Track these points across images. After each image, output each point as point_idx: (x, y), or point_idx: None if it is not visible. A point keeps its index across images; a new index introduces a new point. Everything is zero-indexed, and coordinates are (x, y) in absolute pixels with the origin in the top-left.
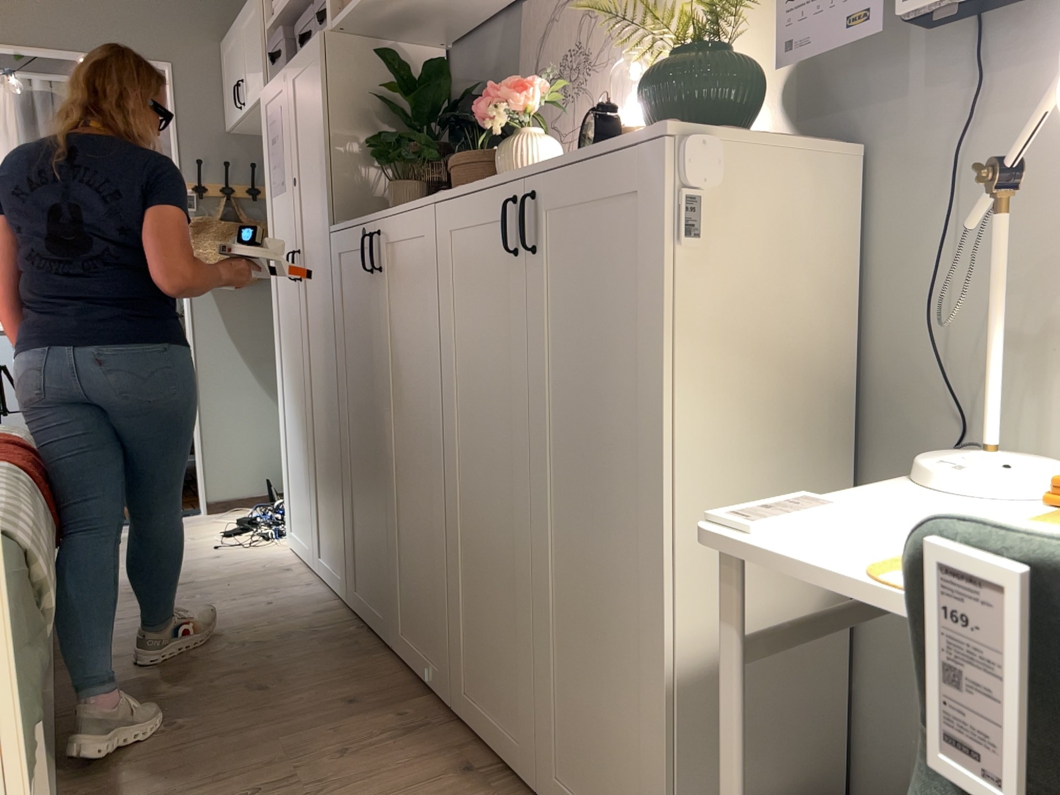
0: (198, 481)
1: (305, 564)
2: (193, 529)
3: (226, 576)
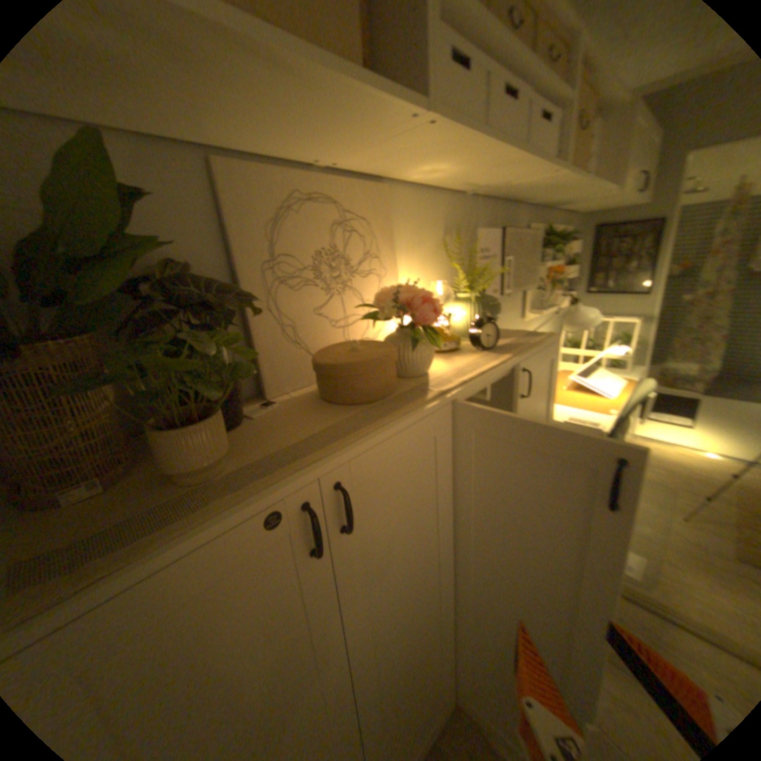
0: None
1: None
2: None
3: None
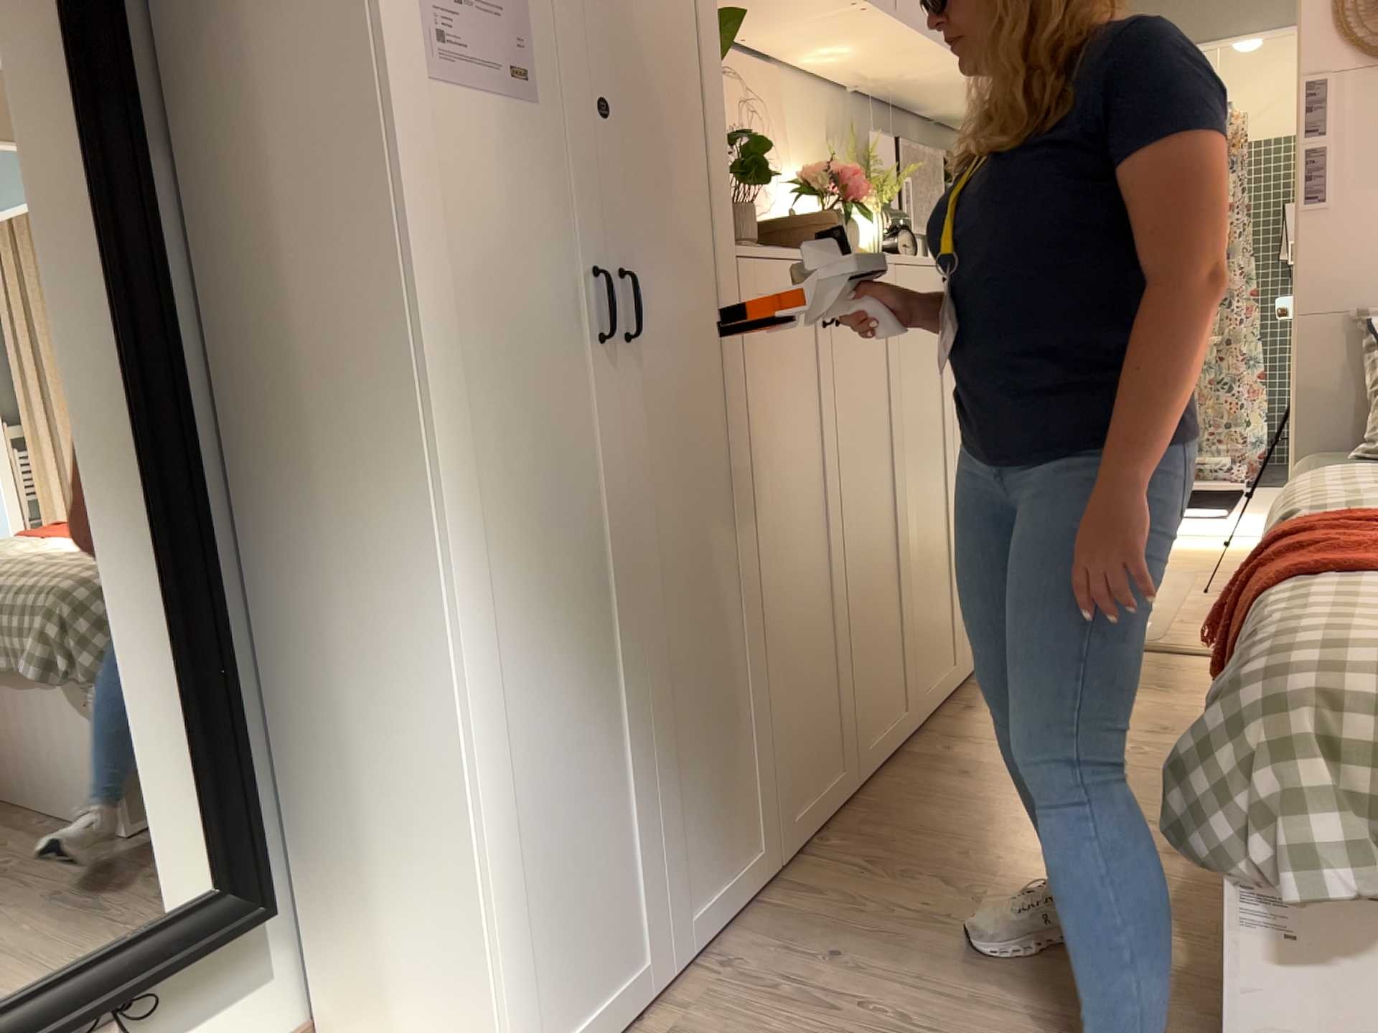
0: None
1: None
2: None
3: None
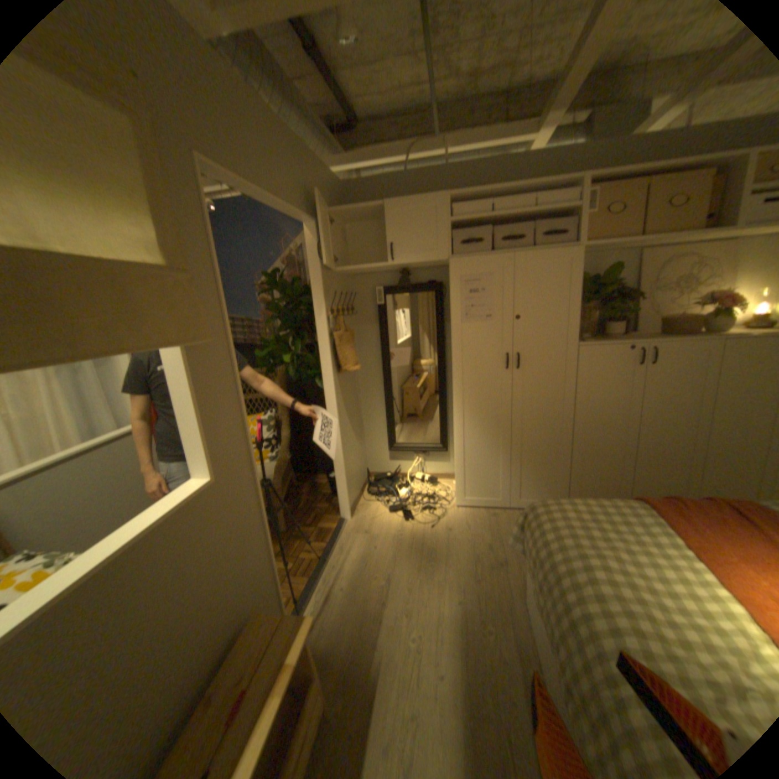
0: (340, 502)
1: (488, 509)
2: (379, 529)
3: (488, 533)
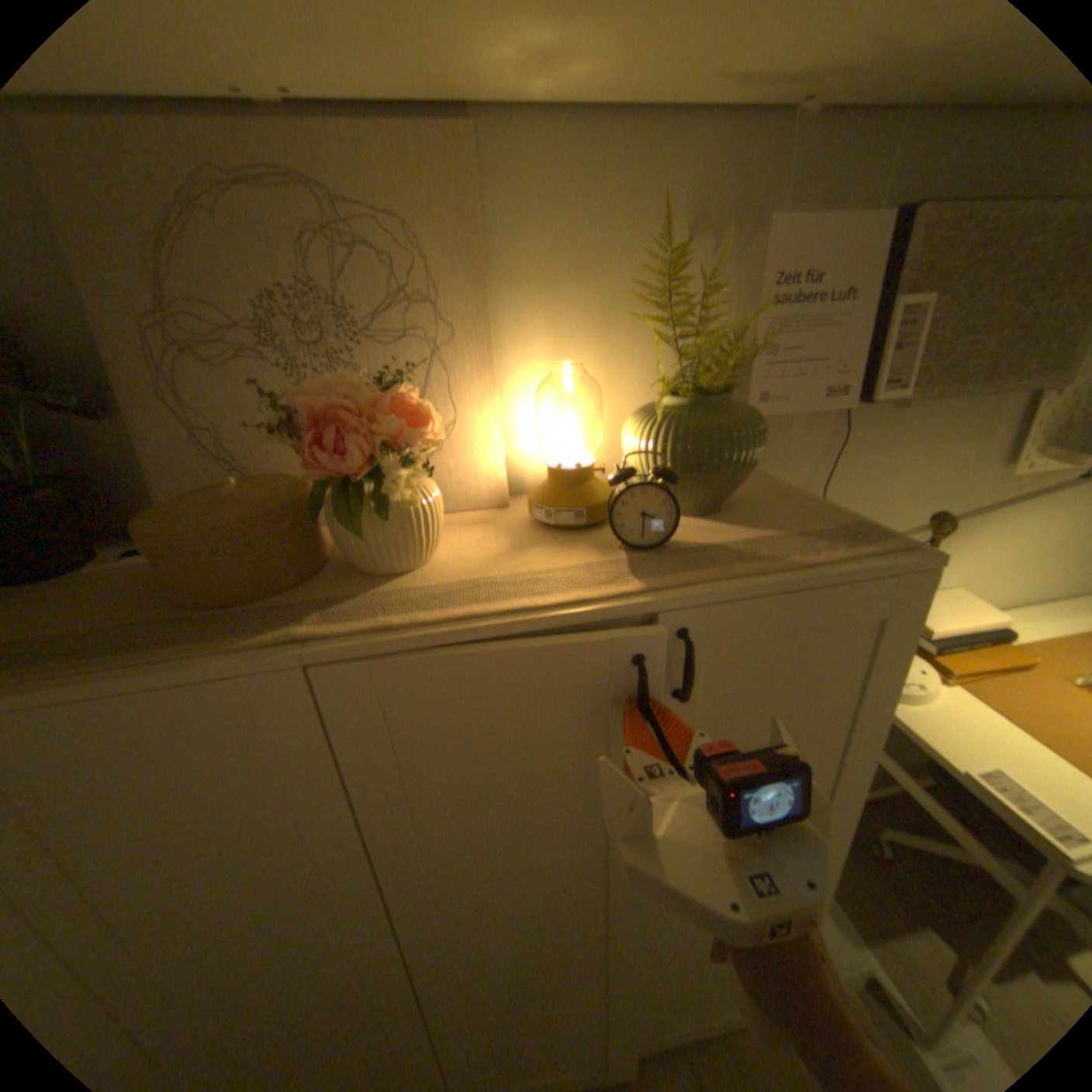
0: None
1: None
2: None
3: None
